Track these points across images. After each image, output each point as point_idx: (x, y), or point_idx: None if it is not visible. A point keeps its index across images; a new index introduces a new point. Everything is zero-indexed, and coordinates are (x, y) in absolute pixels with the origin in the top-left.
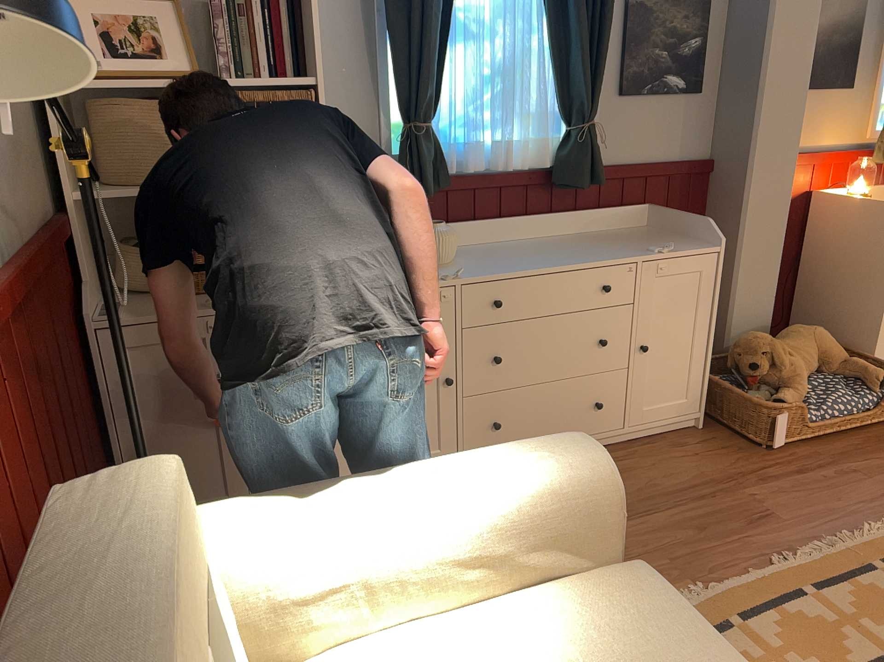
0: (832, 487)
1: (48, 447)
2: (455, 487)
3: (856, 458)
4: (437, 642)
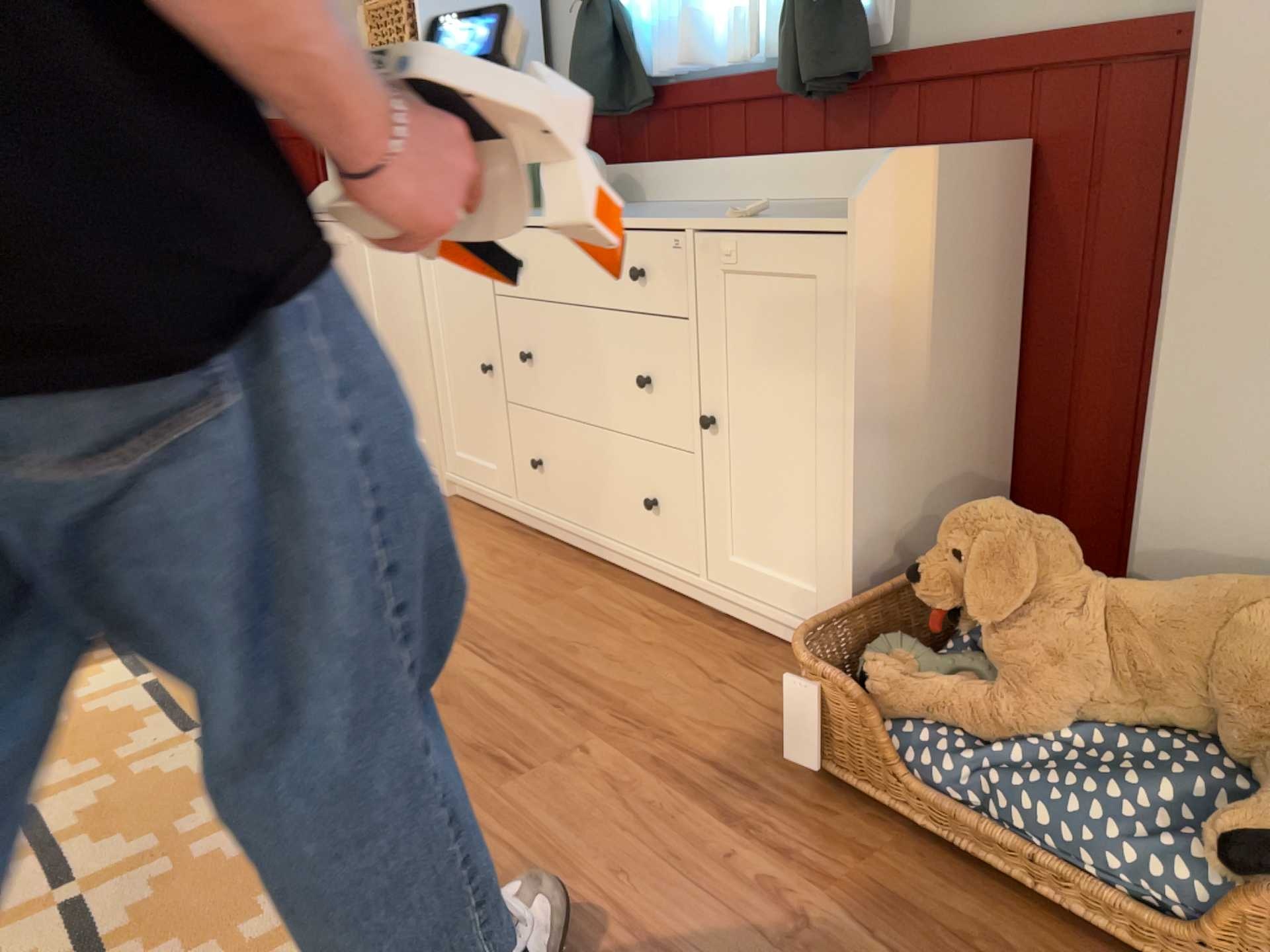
0: (674, 866)
1: None
2: None
3: (891, 930)
4: None
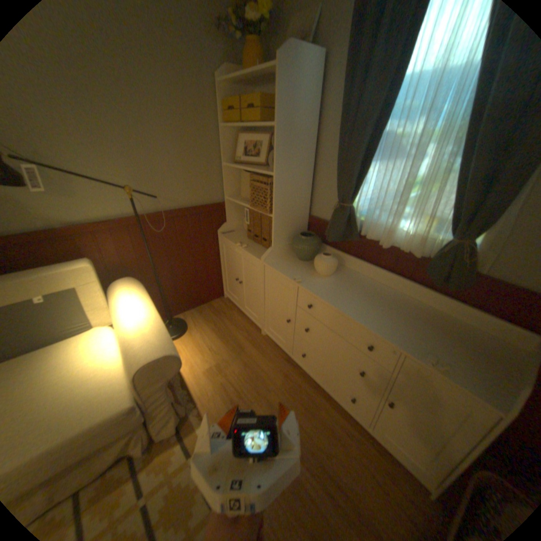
0: None
1: (165, 256)
2: (129, 327)
3: None
4: (105, 352)
